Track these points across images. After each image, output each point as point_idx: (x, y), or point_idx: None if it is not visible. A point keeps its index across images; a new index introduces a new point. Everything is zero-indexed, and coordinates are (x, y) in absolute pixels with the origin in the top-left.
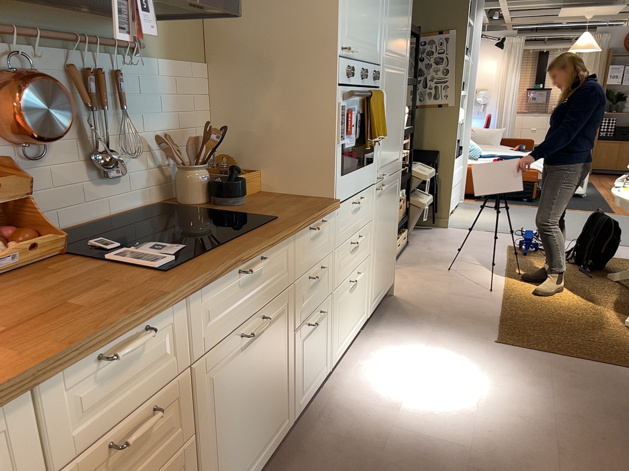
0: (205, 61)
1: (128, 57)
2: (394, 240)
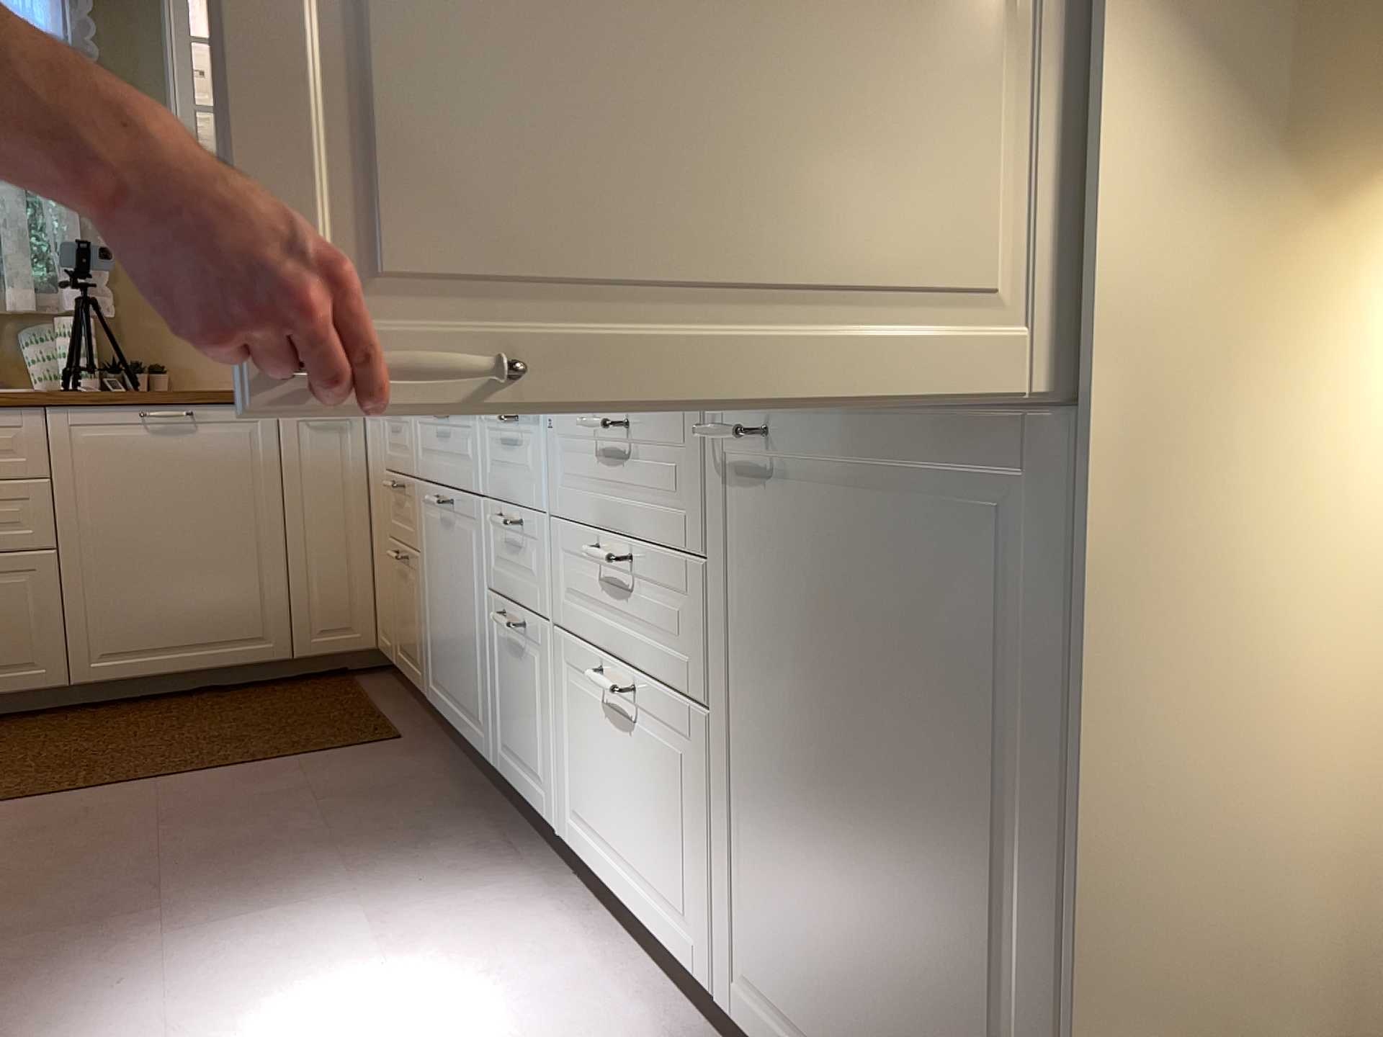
0: None
1: None
2: (1034, 983)
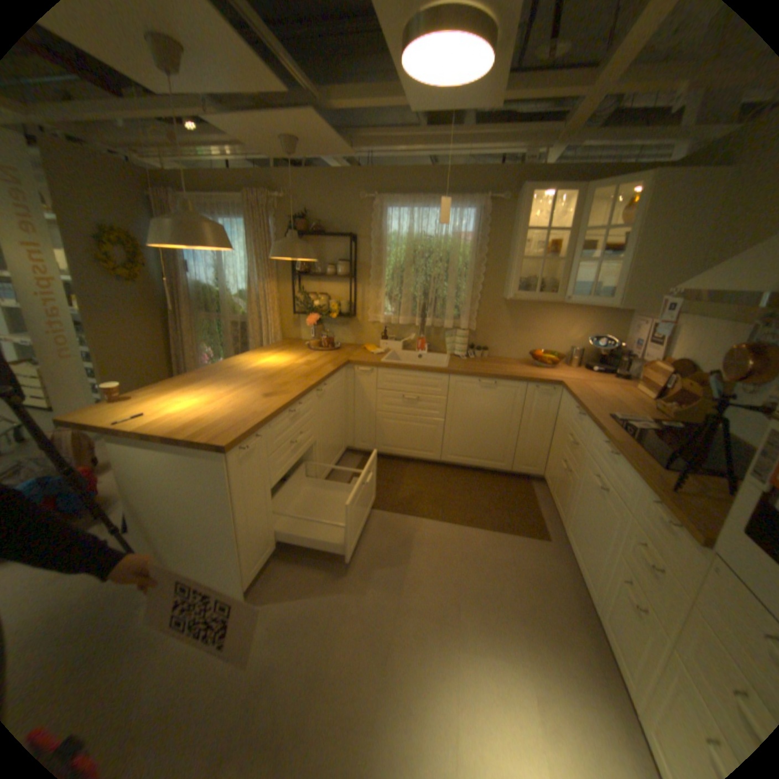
0: None
1: None
2: None
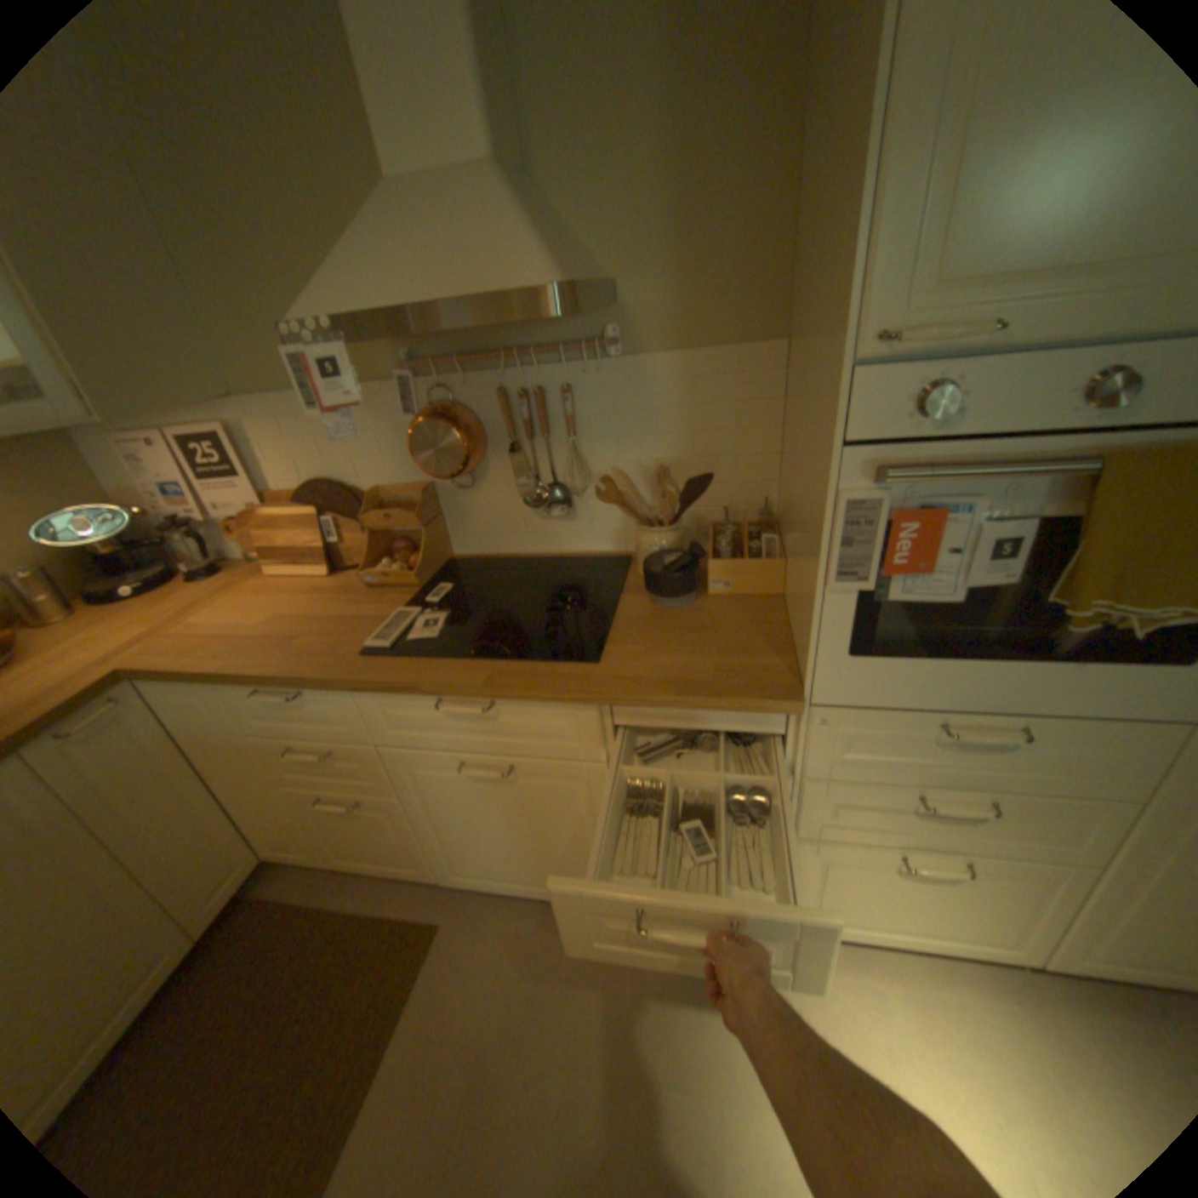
0: (787, 331)
1: (587, 361)
2: None
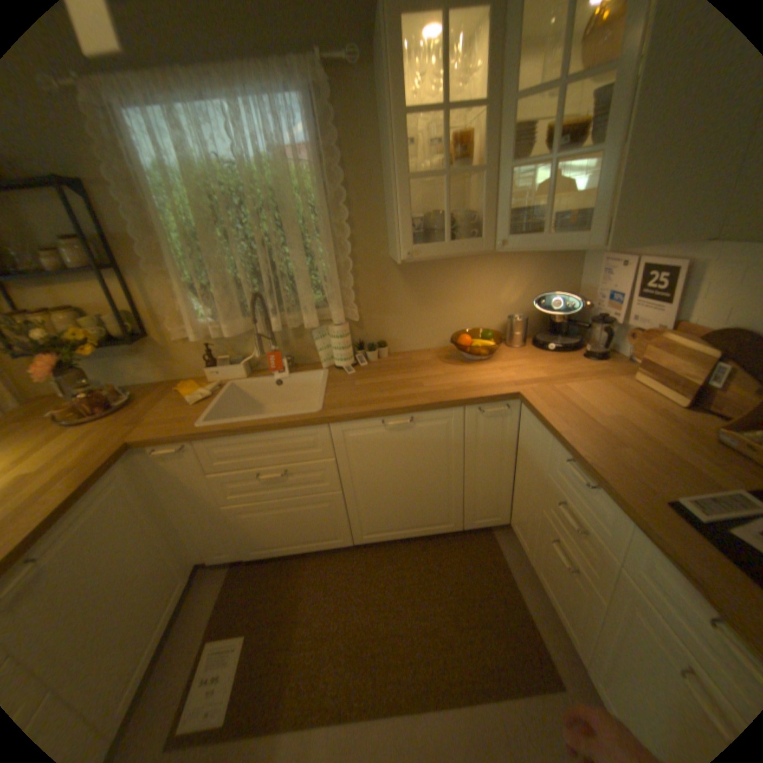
0: None
1: None
2: None
